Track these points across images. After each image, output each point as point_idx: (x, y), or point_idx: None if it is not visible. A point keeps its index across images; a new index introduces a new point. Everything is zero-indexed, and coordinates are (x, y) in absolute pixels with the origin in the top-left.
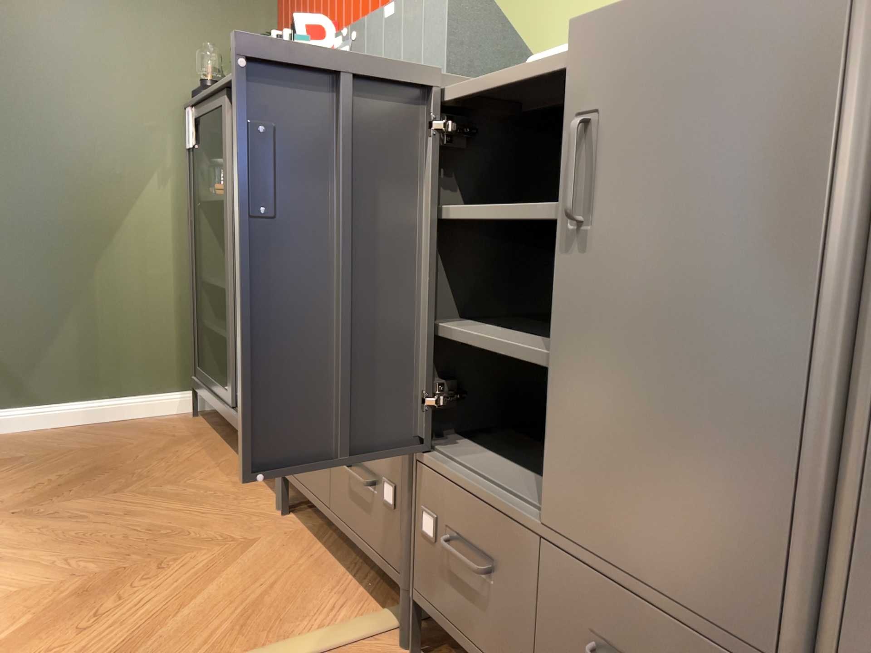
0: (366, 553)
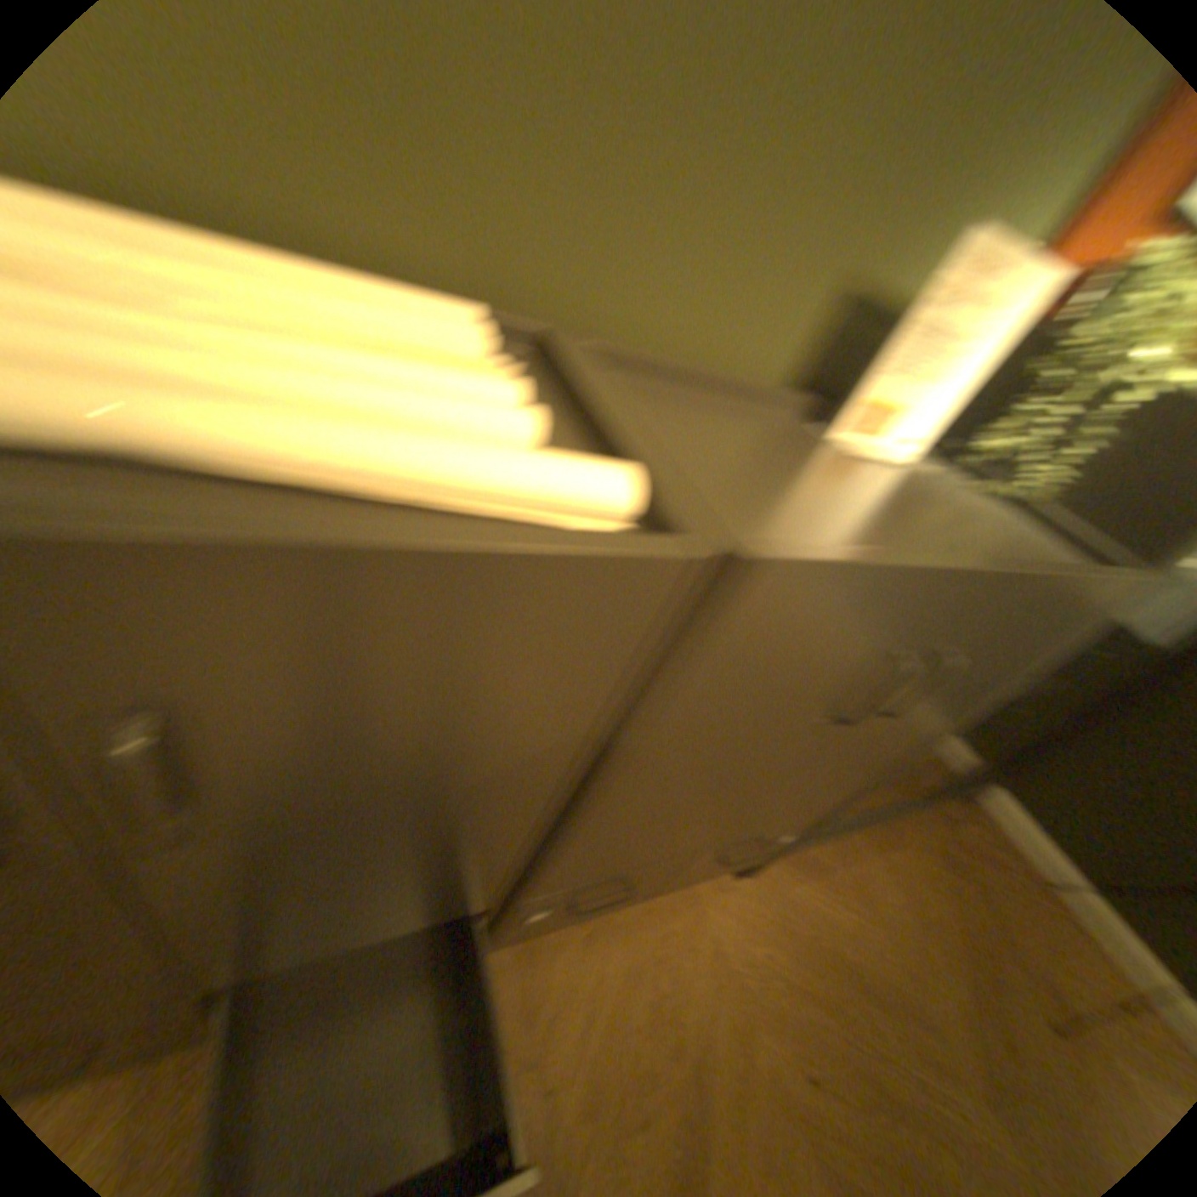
0: None
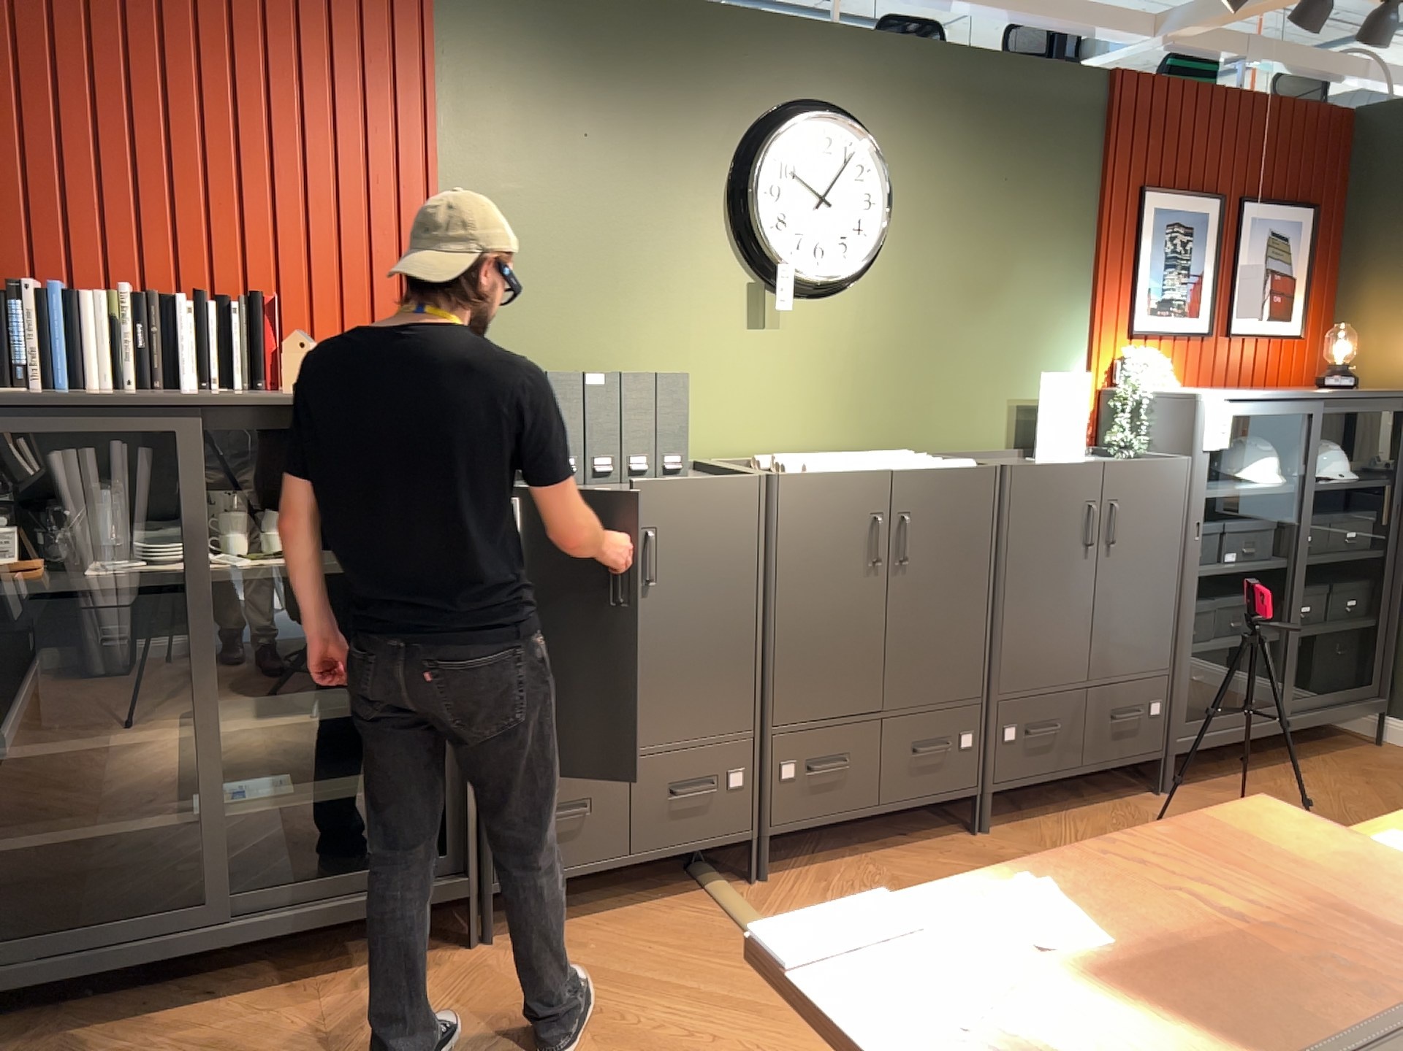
0: (699, 850)
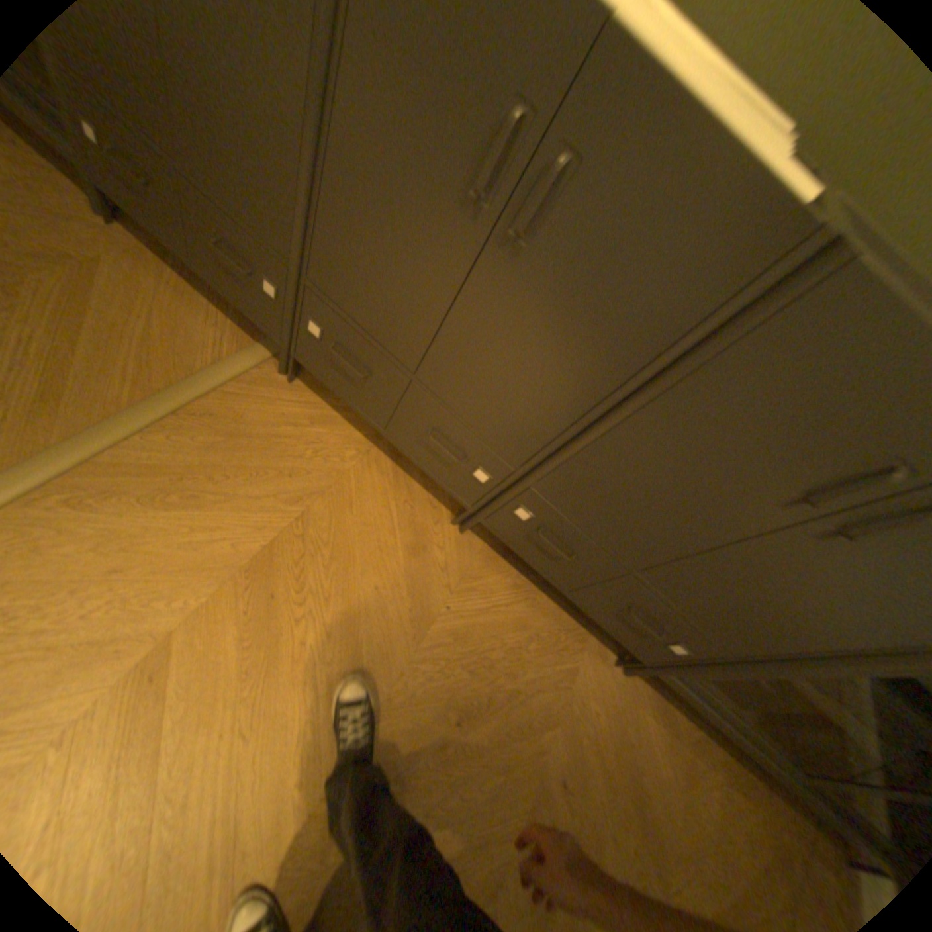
0: (241, 311)
